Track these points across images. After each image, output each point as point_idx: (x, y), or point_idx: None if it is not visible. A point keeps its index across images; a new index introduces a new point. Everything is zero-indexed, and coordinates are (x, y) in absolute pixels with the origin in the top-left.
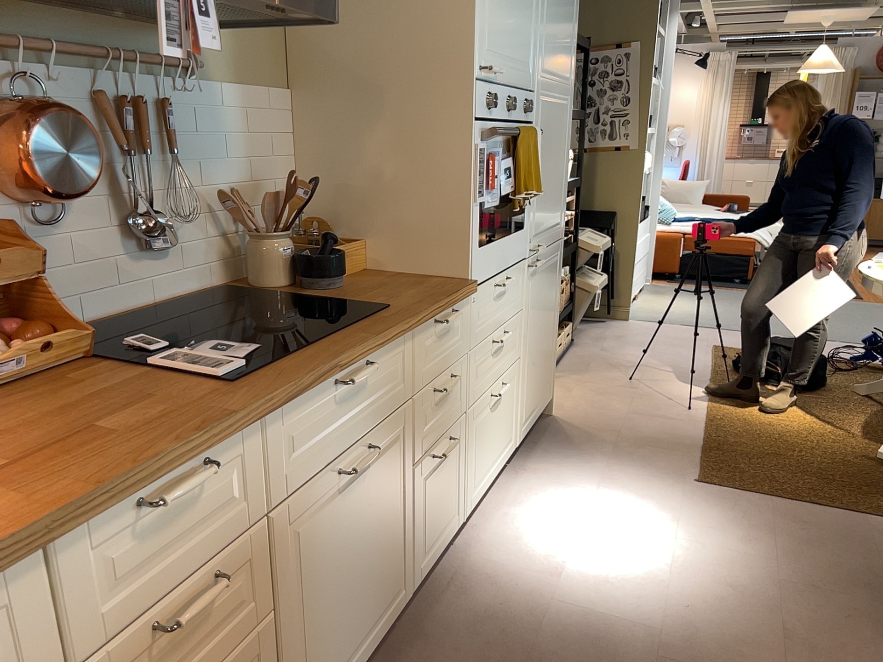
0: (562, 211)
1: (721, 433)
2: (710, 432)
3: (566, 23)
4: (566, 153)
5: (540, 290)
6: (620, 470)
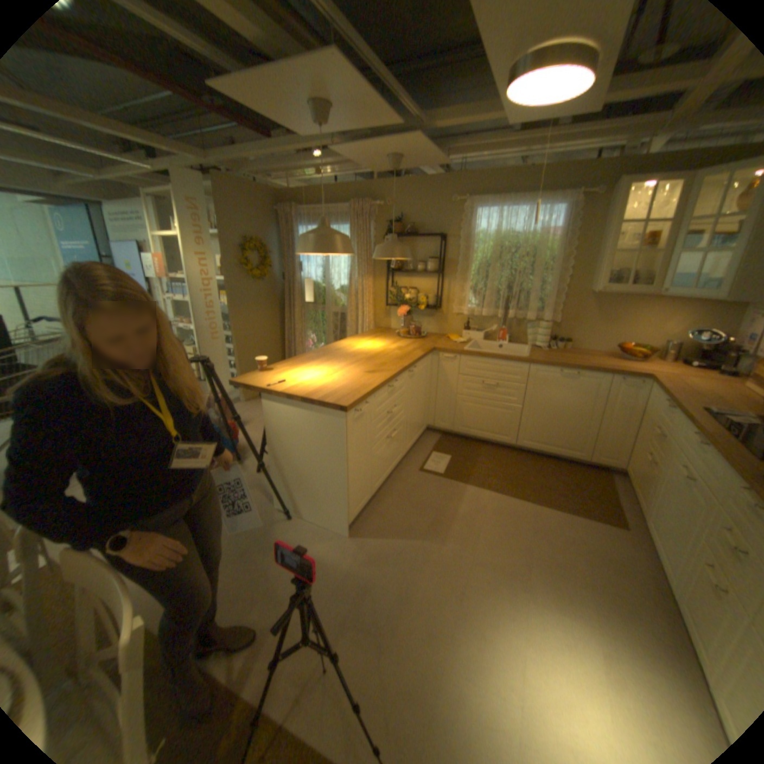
0: None
1: None
2: None
3: None
4: None
5: None
6: None
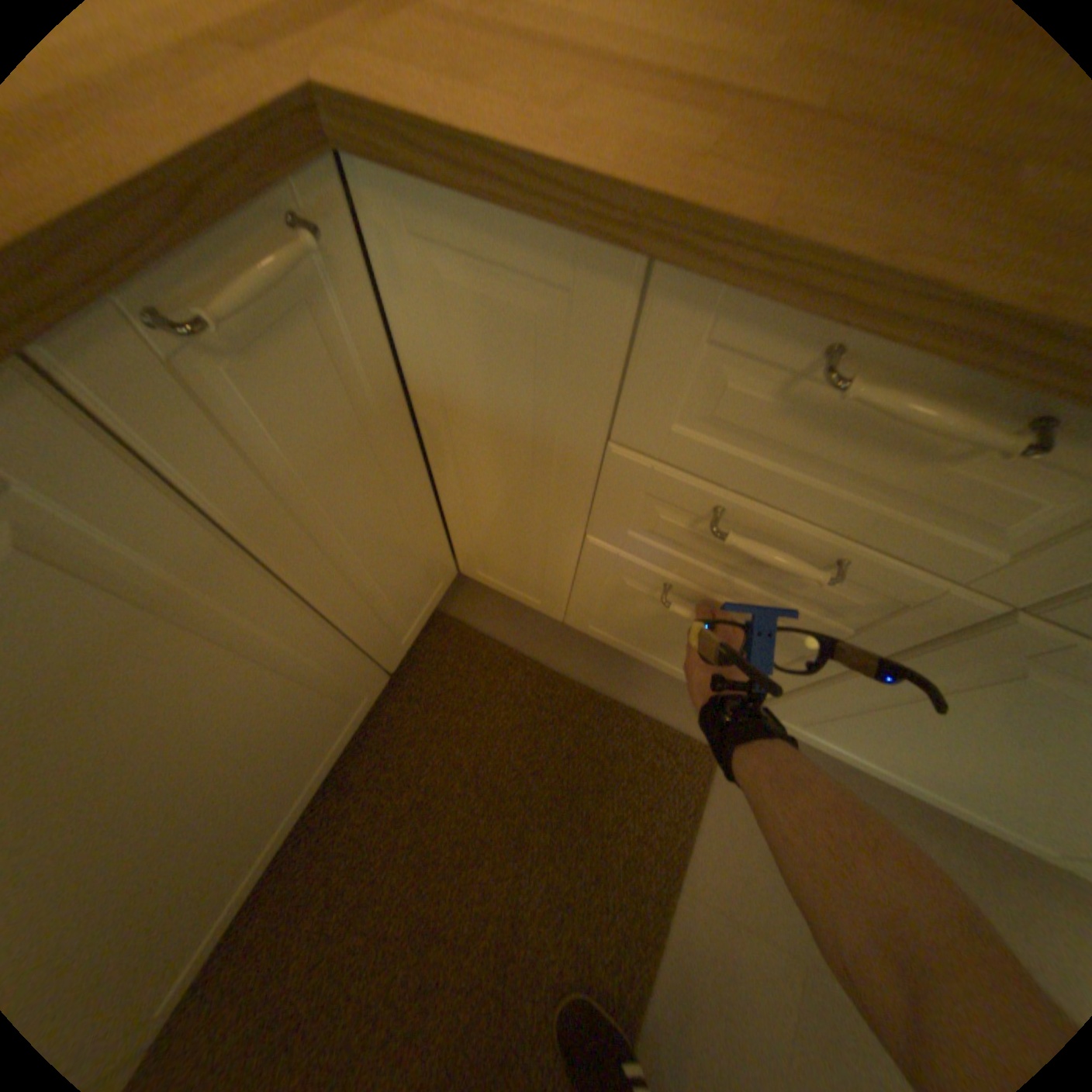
0: None
1: None
2: None
3: None
4: None
5: None
6: None
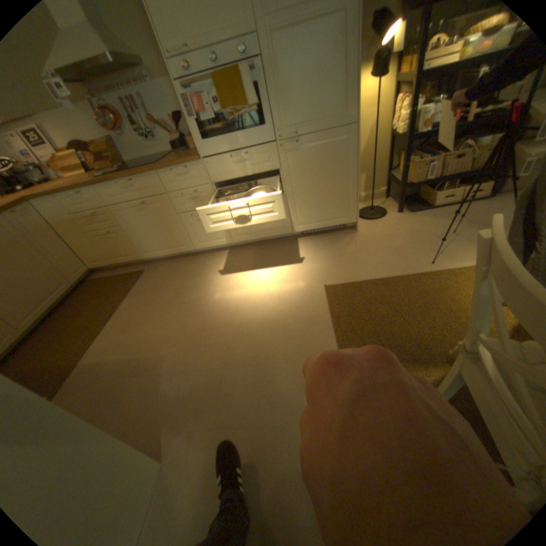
0: (349, 101)
1: (405, 283)
2: (400, 278)
3: None
4: (348, 53)
5: (307, 158)
6: (316, 263)
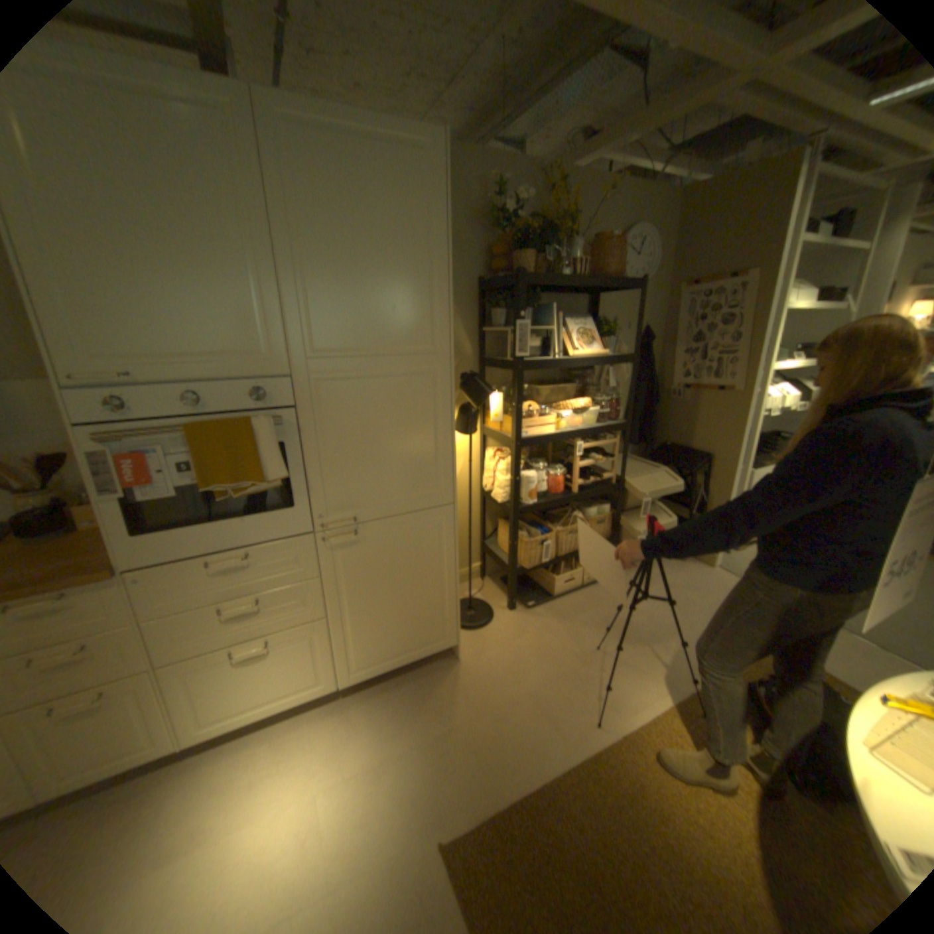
0: (439, 479)
1: (578, 794)
2: (567, 783)
3: (392, 289)
4: (437, 422)
5: (372, 558)
6: (402, 772)
